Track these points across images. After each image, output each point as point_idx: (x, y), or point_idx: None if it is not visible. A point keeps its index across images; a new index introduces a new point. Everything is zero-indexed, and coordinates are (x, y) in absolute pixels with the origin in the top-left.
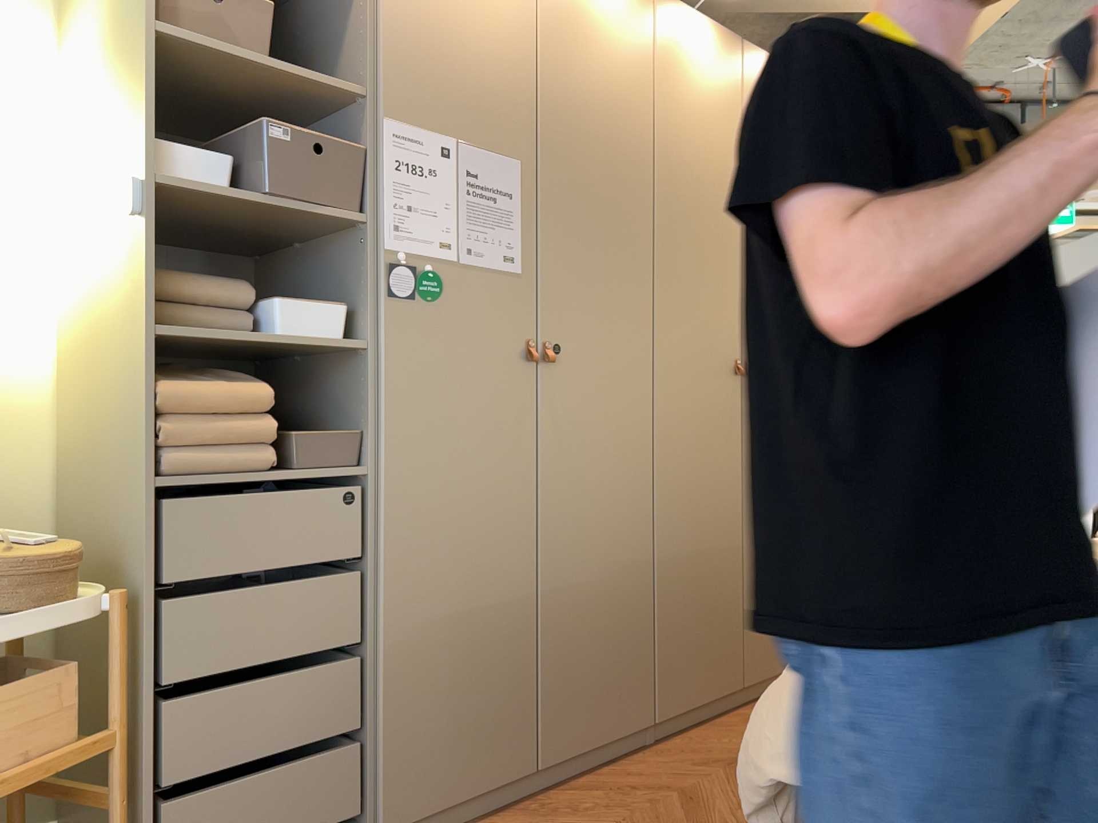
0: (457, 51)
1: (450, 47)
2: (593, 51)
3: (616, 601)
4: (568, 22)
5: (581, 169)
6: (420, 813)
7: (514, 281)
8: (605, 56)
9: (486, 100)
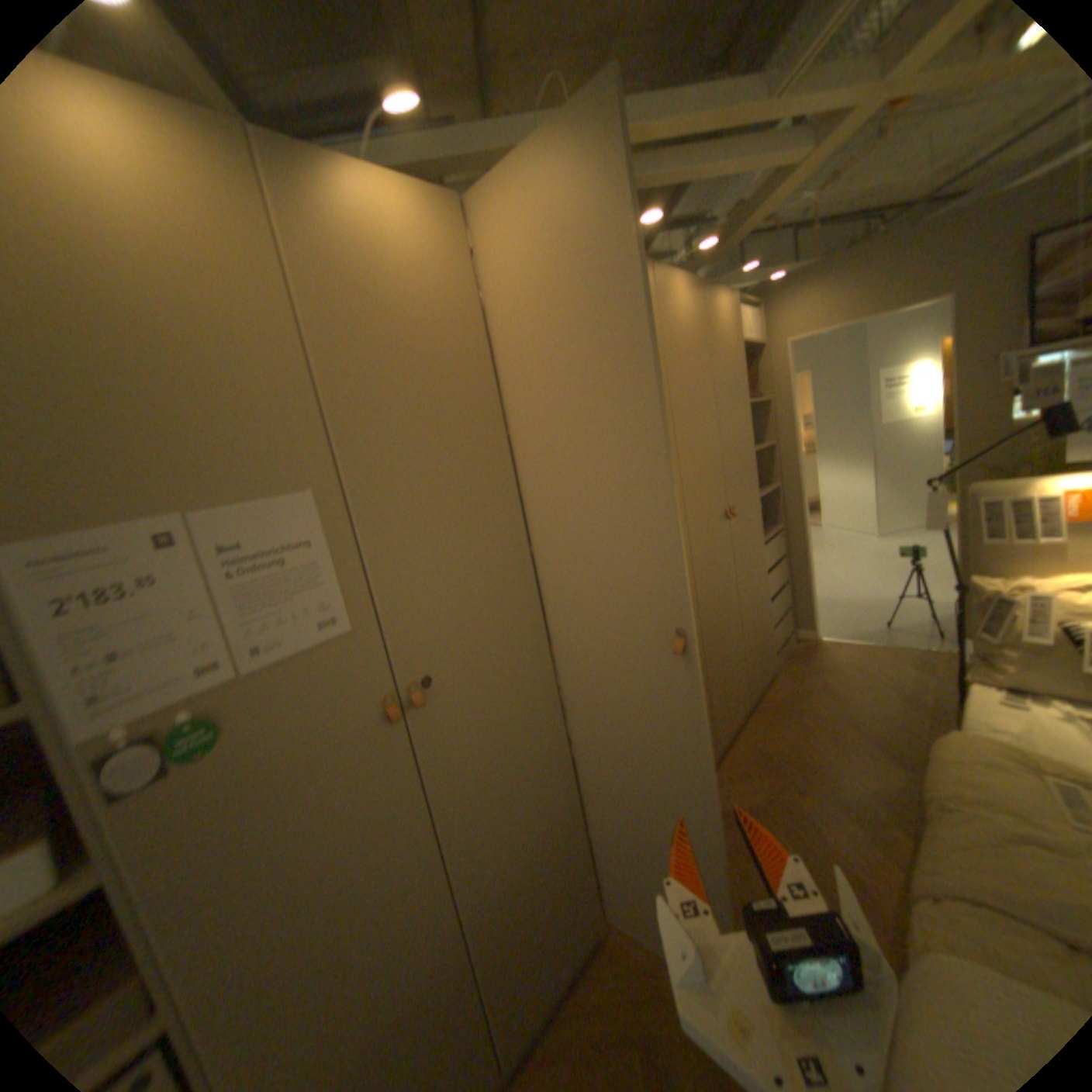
0: (144, 375)
1: (126, 373)
2: (392, 305)
3: (549, 862)
4: (344, 276)
5: (410, 461)
6: None
7: (347, 643)
8: (411, 307)
9: (227, 432)
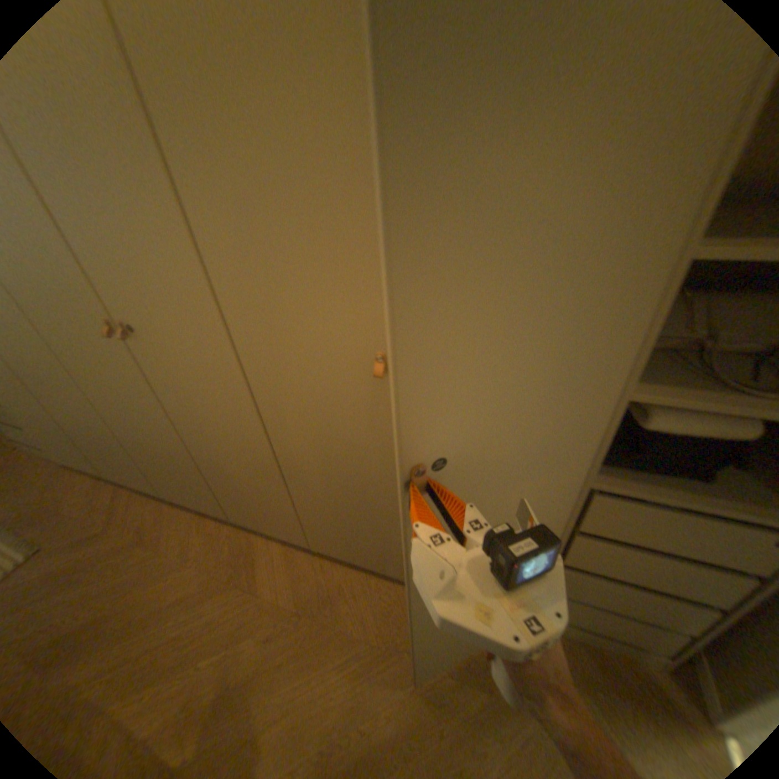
0: None
1: None
2: None
3: (99, 443)
4: None
5: None
6: (61, 465)
7: None
8: None
9: None
